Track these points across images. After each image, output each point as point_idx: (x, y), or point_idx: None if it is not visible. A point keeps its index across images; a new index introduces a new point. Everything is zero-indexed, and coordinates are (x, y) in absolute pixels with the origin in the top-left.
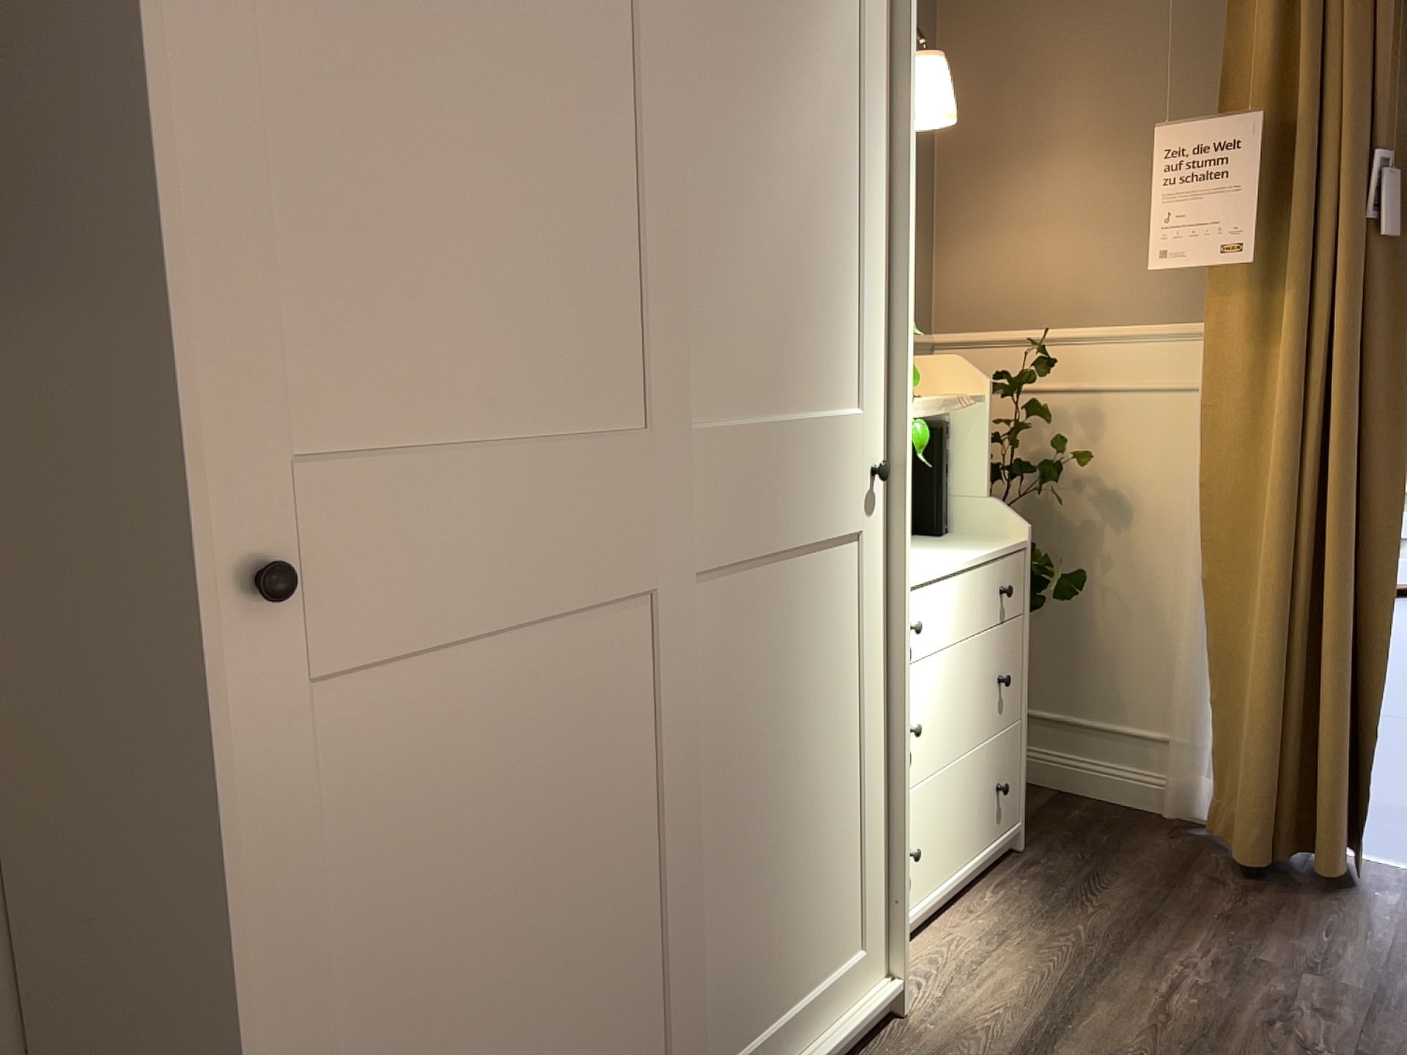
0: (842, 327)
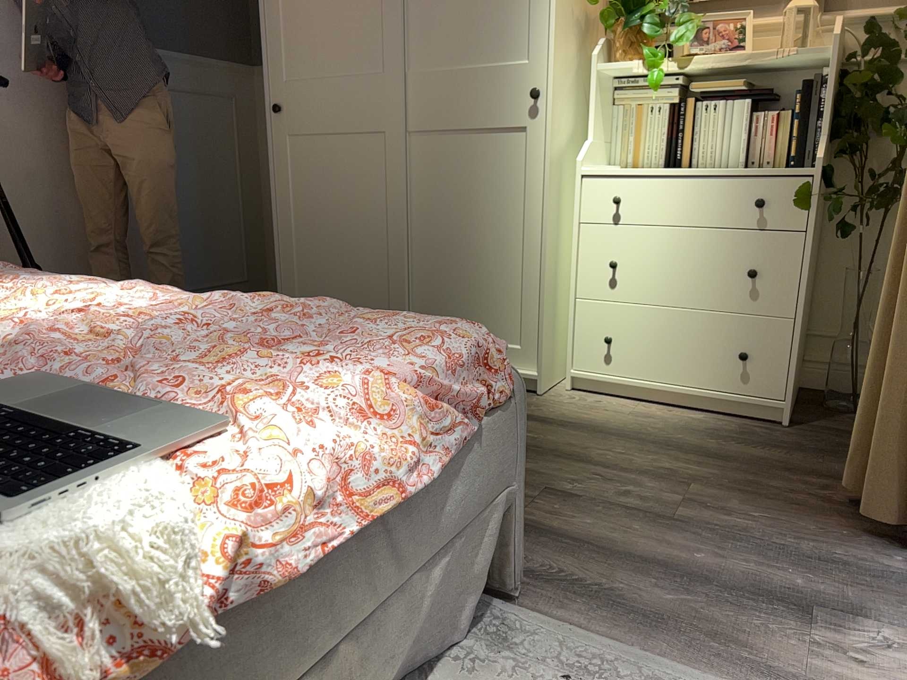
0: (519, 9)
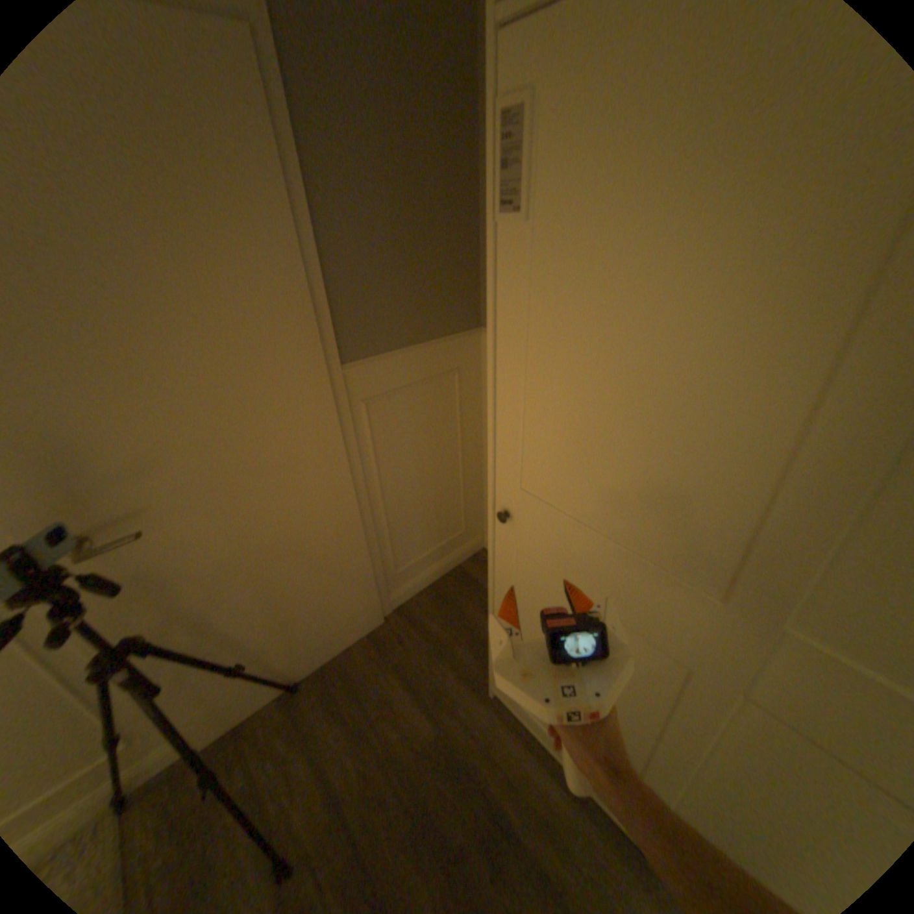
0: None
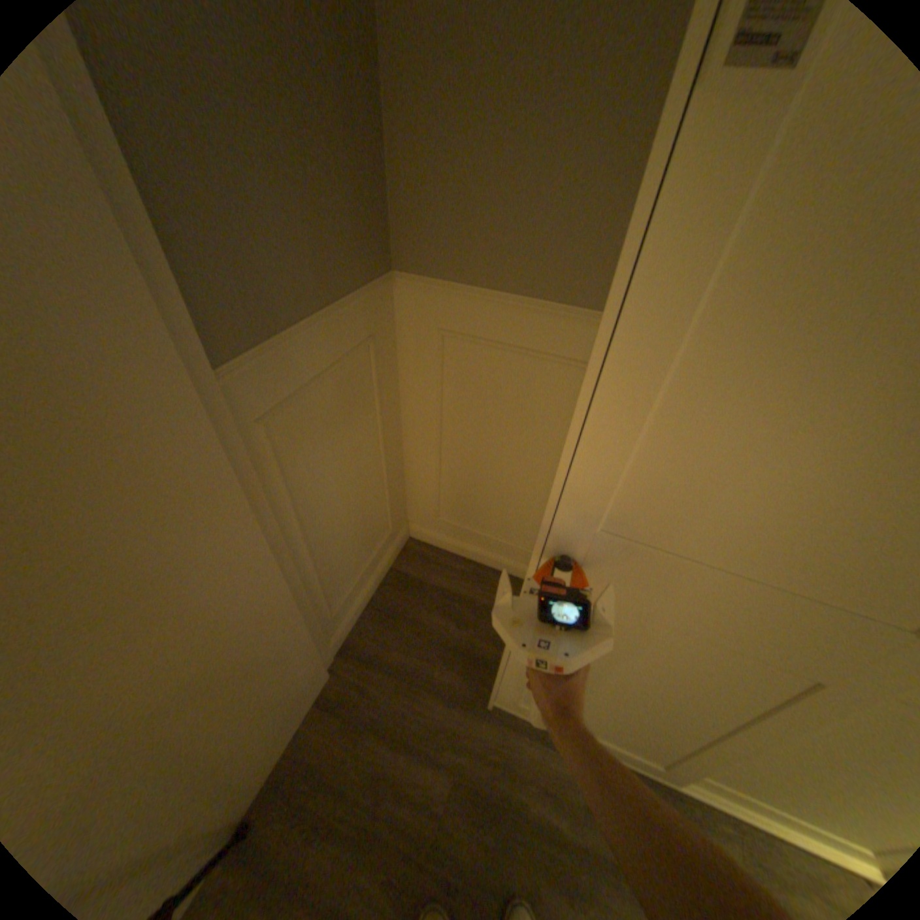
0: None
